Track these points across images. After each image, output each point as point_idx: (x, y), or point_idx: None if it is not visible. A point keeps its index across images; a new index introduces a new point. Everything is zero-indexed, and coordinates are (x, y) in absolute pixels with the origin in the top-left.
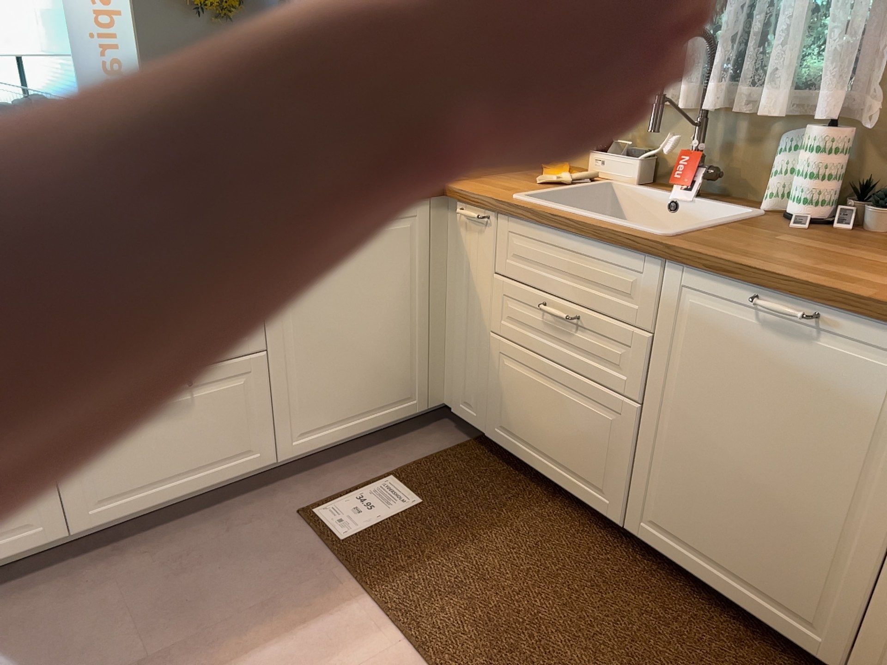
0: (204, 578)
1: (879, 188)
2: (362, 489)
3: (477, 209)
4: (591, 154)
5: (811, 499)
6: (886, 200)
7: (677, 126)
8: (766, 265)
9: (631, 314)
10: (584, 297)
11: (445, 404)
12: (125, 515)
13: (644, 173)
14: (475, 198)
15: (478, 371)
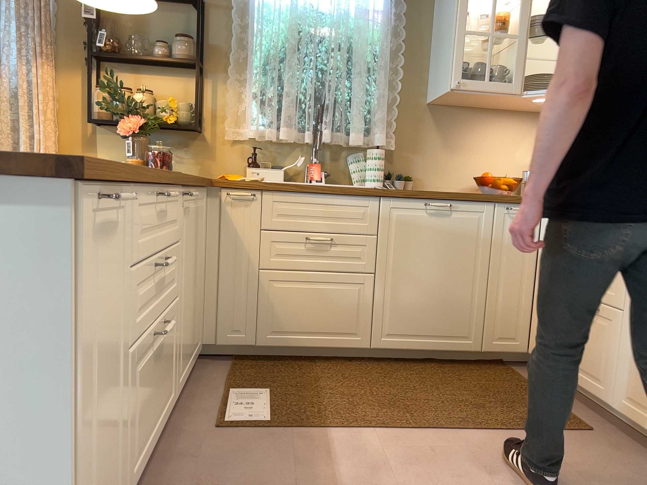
0: (234, 483)
1: (392, 174)
2: (227, 402)
3: (242, 191)
4: (249, 168)
5: (459, 281)
6: (403, 176)
7: (294, 152)
8: (424, 190)
9: (364, 228)
10: (334, 227)
11: (205, 344)
12: (135, 477)
13: (284, 176)
14: (244, 184)
15: (246, 302)
